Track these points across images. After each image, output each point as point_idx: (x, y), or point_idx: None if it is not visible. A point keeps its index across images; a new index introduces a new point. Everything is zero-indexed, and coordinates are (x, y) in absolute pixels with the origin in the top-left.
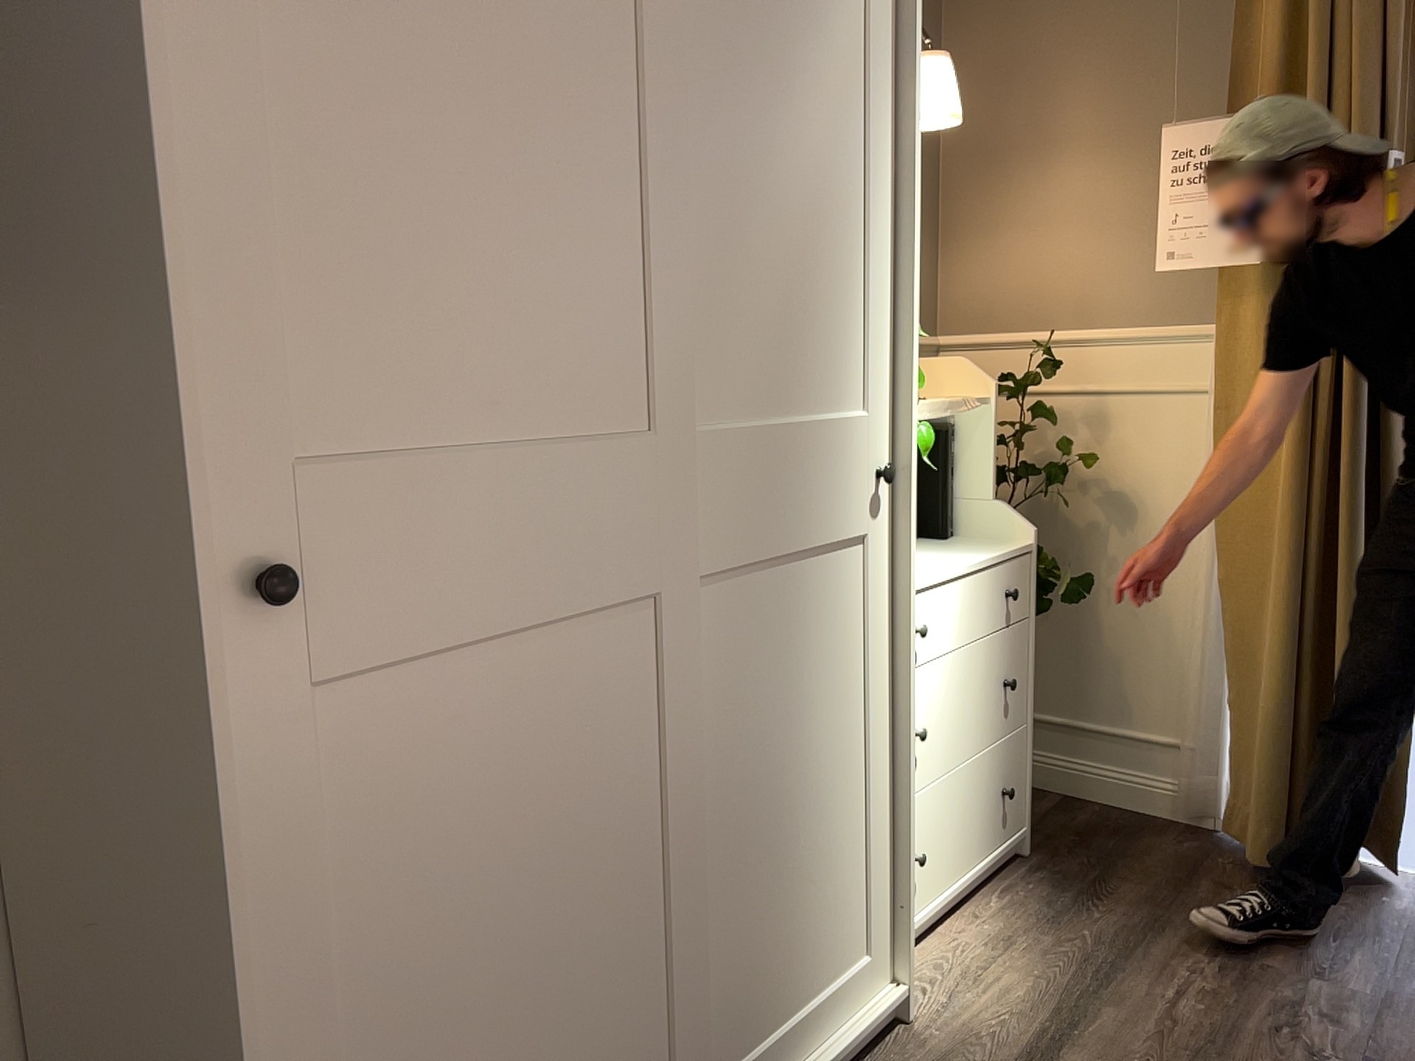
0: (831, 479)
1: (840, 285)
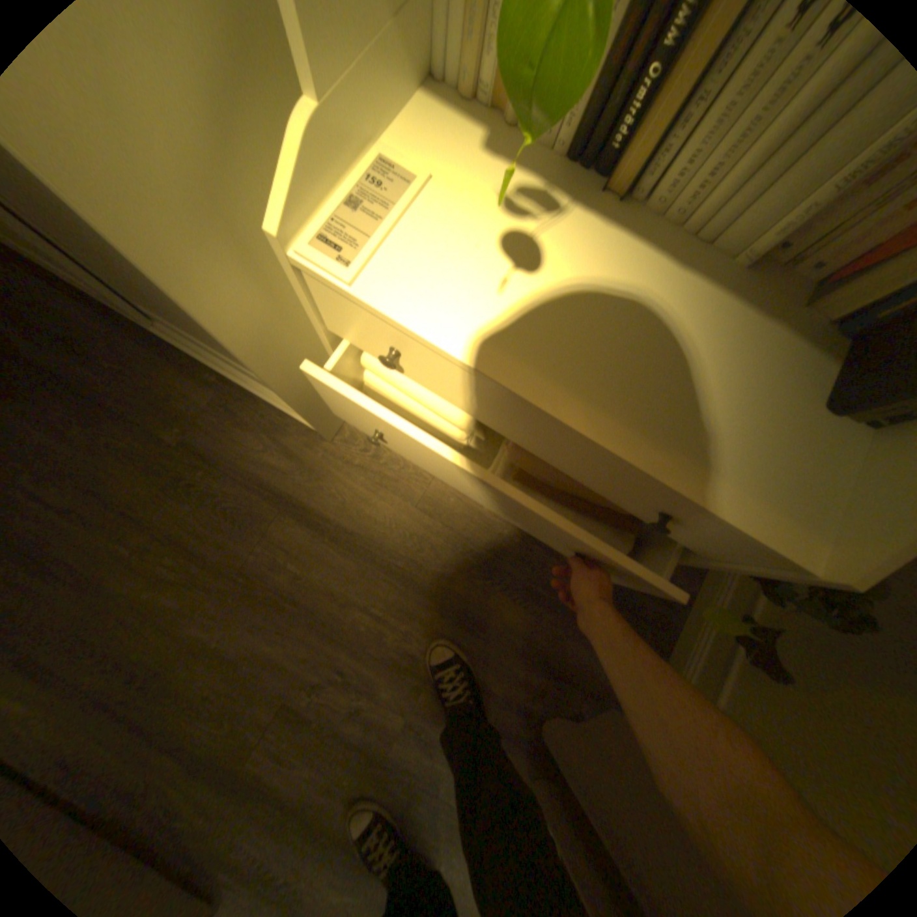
0: None
1: None
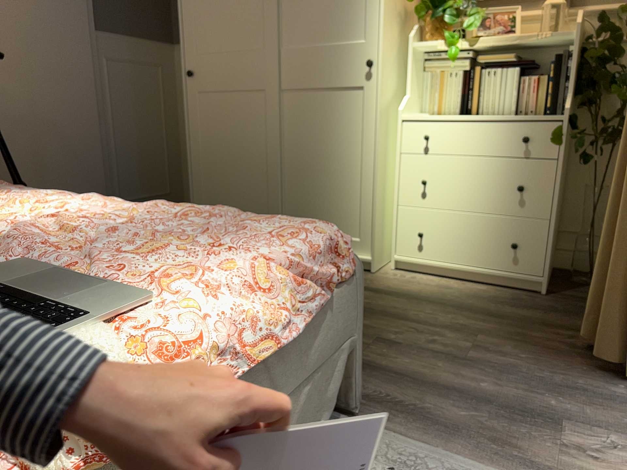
0: (343, 64)
1: None
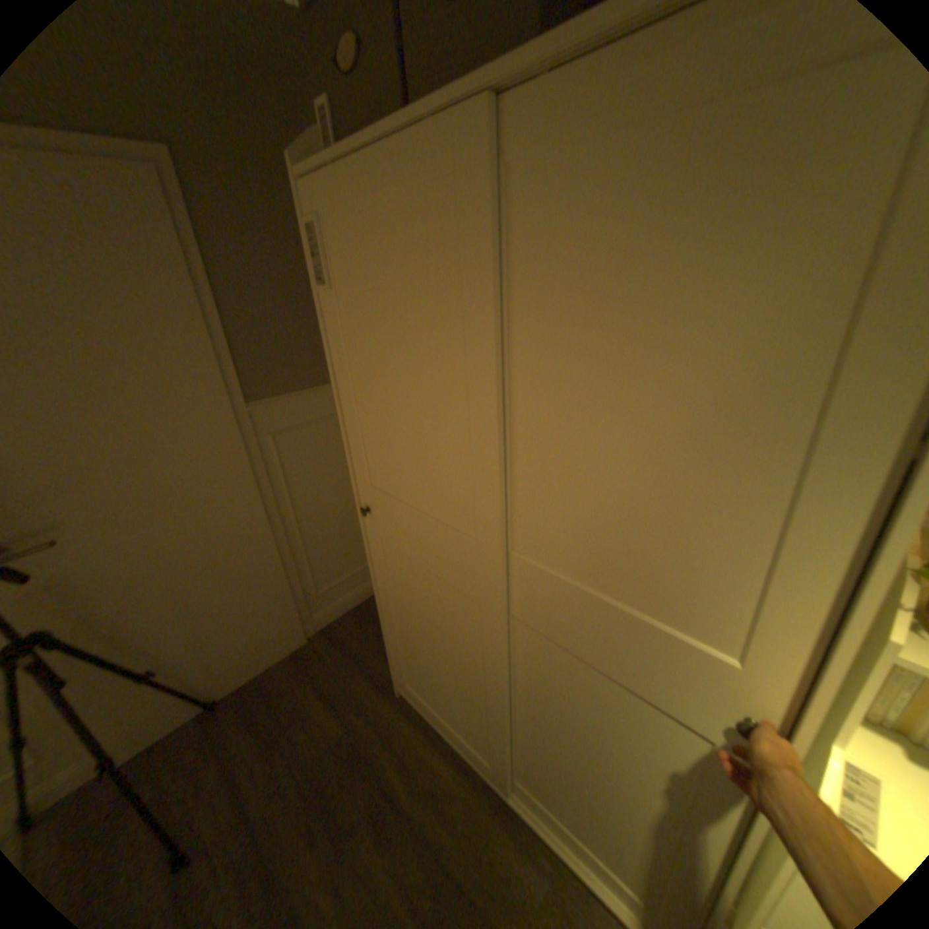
0: (660, 669)
1: (721, 539)
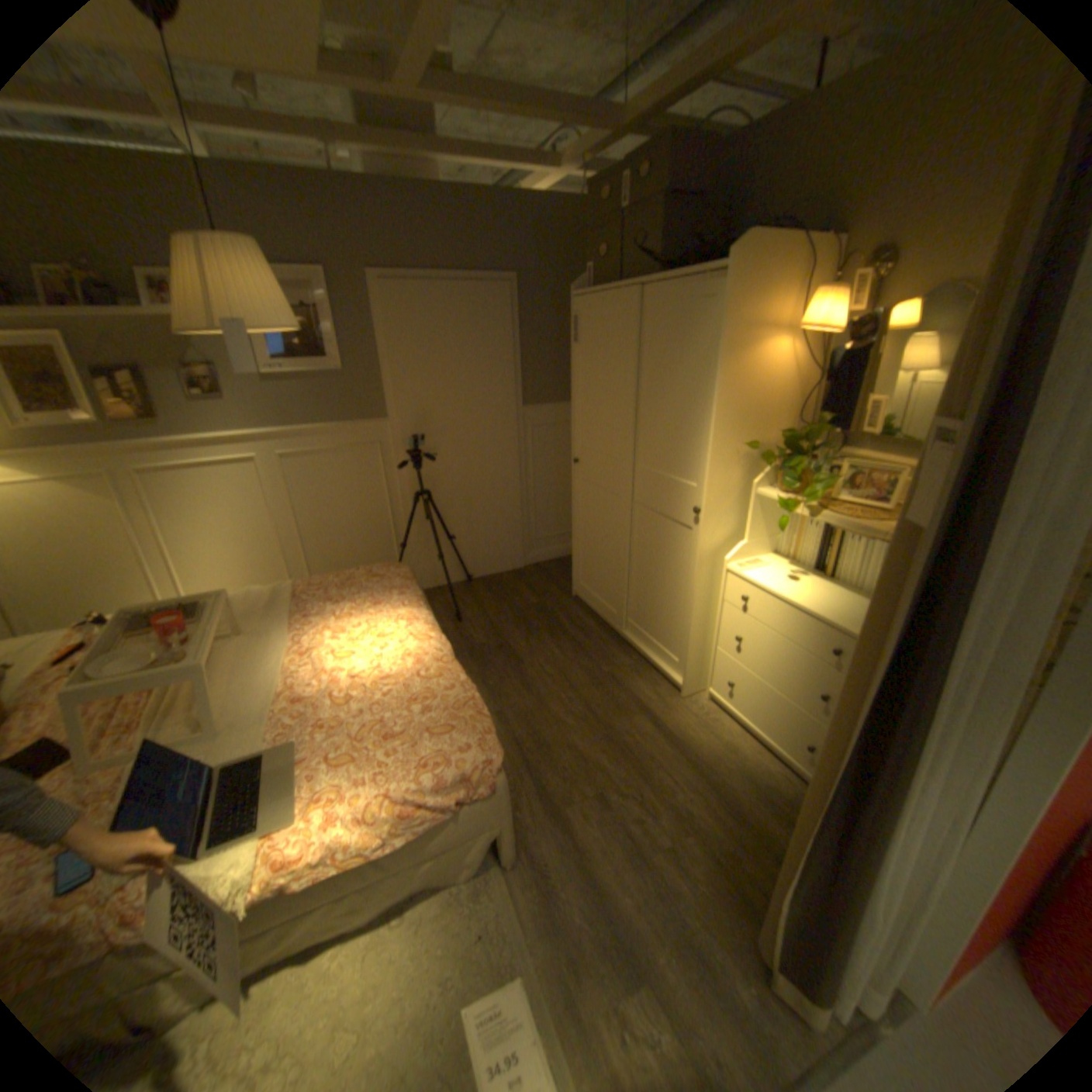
0: (678, 500)
1: (692, 435)
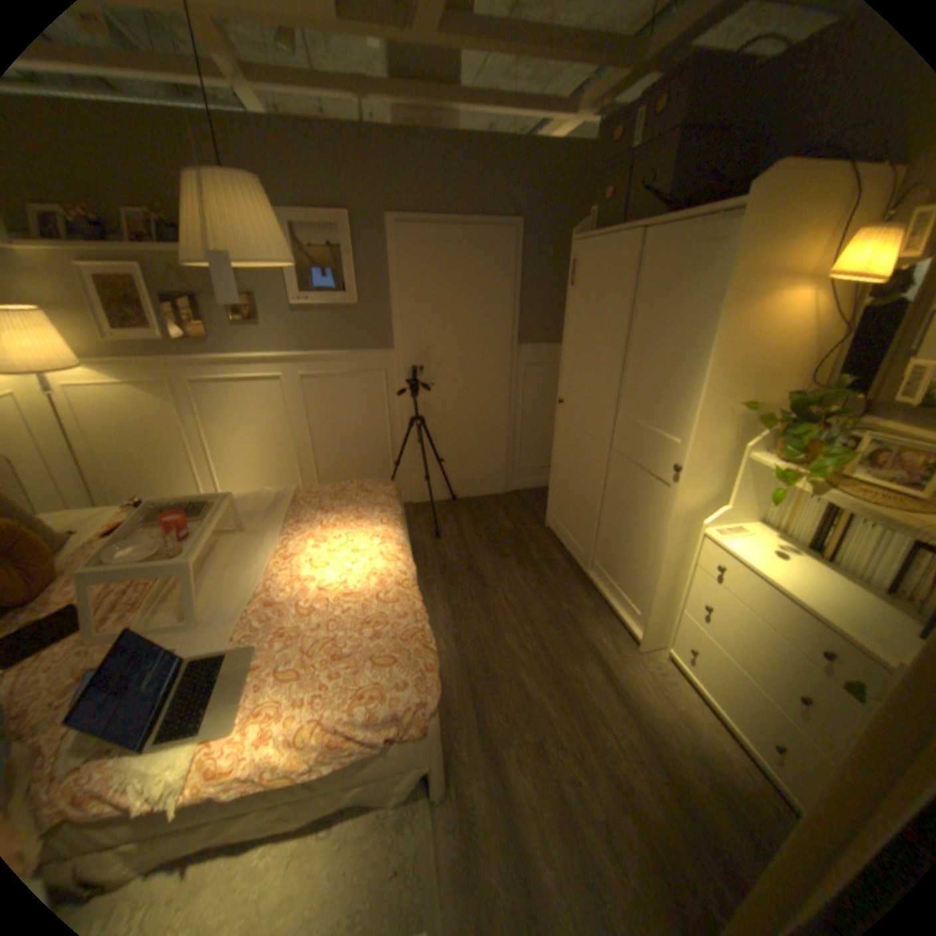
0: (659, 453)
1: (682, 388)
